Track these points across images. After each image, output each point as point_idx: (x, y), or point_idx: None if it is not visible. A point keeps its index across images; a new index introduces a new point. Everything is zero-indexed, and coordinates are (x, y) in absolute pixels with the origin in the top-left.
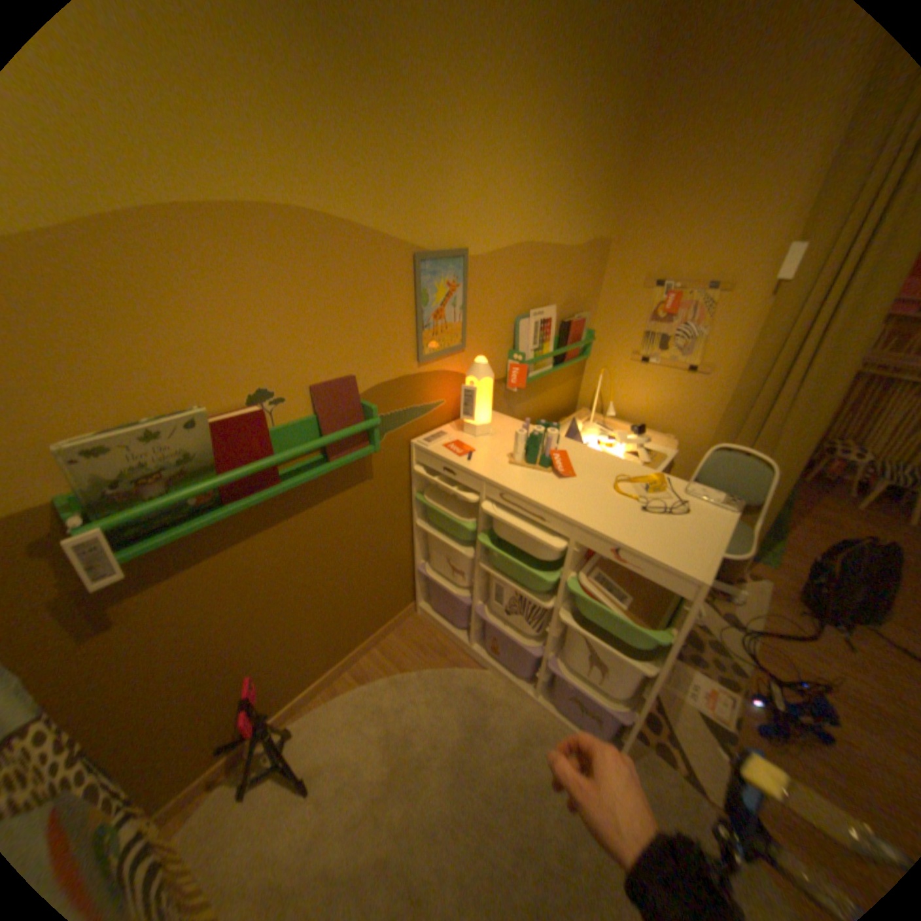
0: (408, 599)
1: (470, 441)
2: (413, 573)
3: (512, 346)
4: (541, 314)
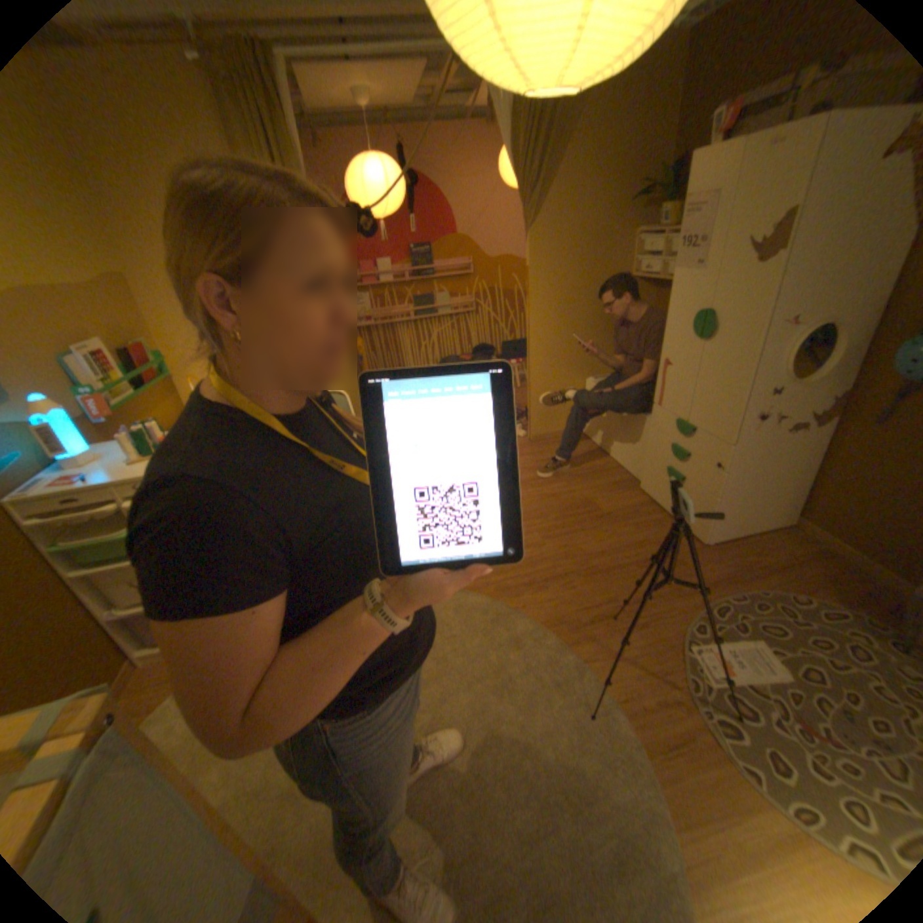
0: (116, 661)
1: (77, 473)
2: (102, 633)
3: (72, 384)
4: (84, 348)
